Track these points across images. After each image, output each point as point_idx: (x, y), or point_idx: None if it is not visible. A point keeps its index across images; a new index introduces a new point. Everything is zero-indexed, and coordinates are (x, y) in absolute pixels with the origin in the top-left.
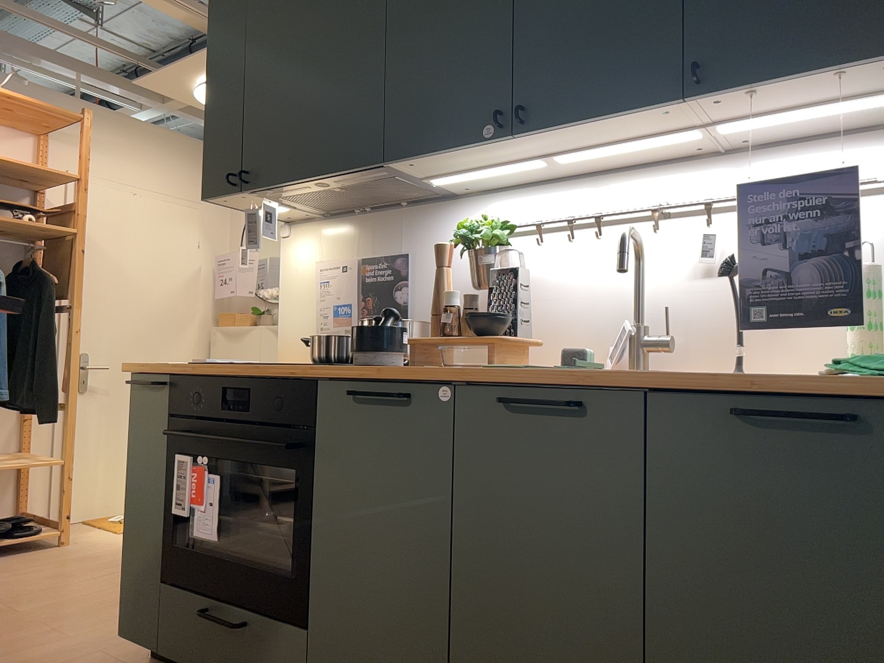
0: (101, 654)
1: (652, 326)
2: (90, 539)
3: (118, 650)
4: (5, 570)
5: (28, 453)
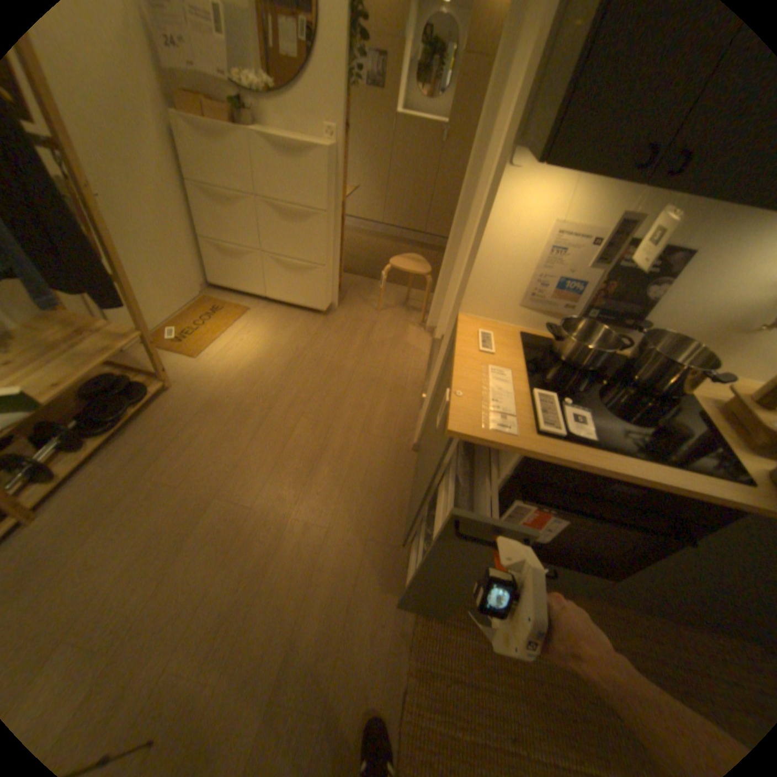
0: (371, 541)
1: None
2: (180, 372)
3: (375, 531)
4: (161, 444)
5: (64, 310)
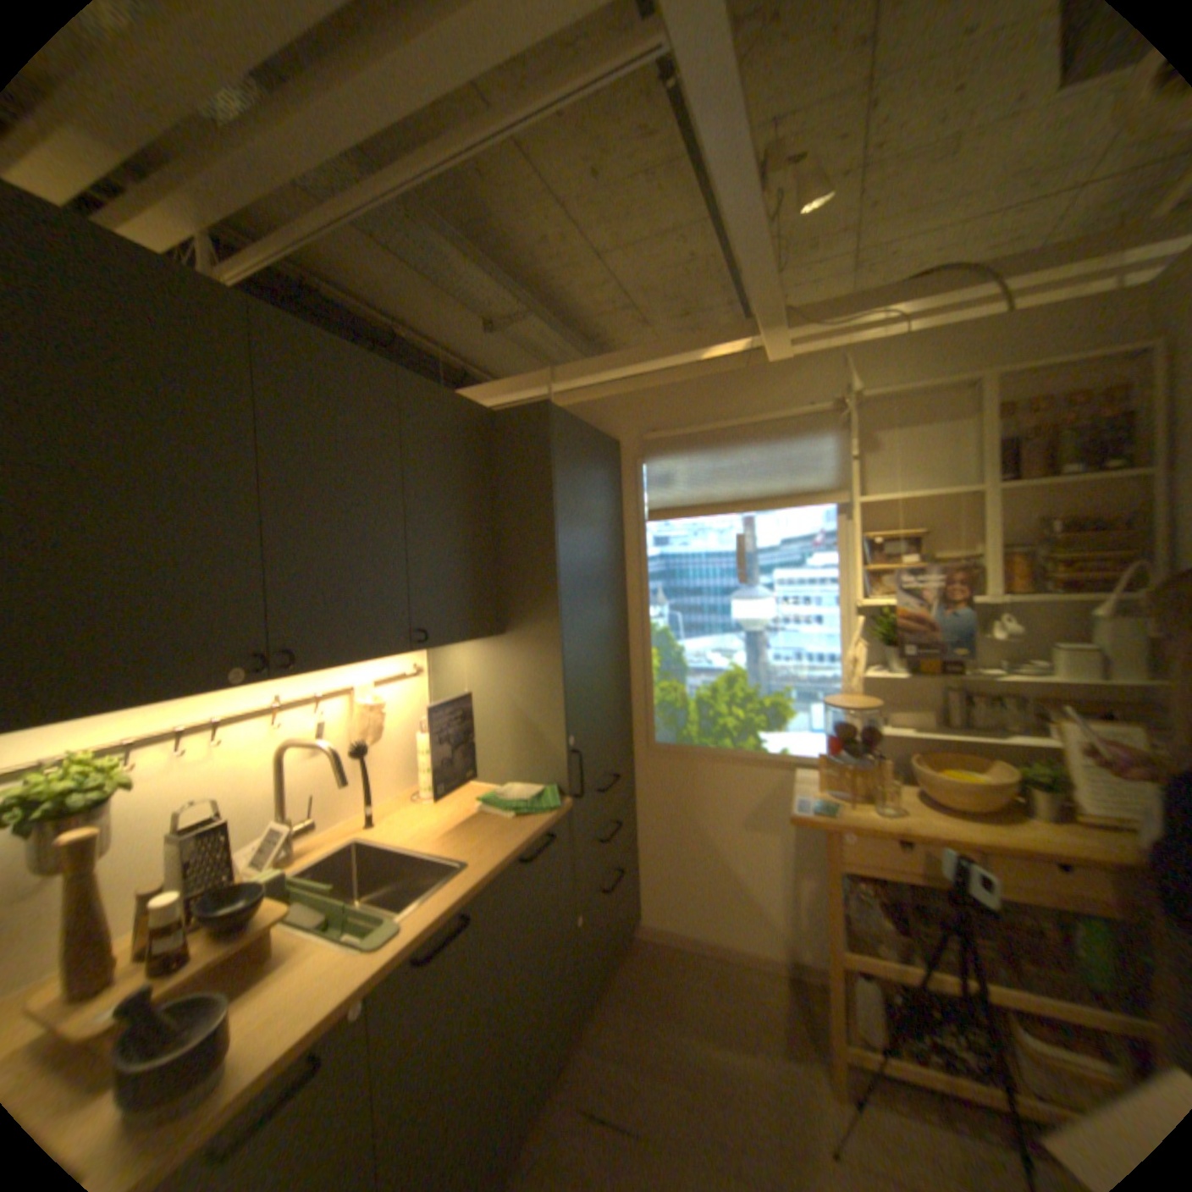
0: None
1: (287, 815)
2: None
3: None
4: None
5: None
